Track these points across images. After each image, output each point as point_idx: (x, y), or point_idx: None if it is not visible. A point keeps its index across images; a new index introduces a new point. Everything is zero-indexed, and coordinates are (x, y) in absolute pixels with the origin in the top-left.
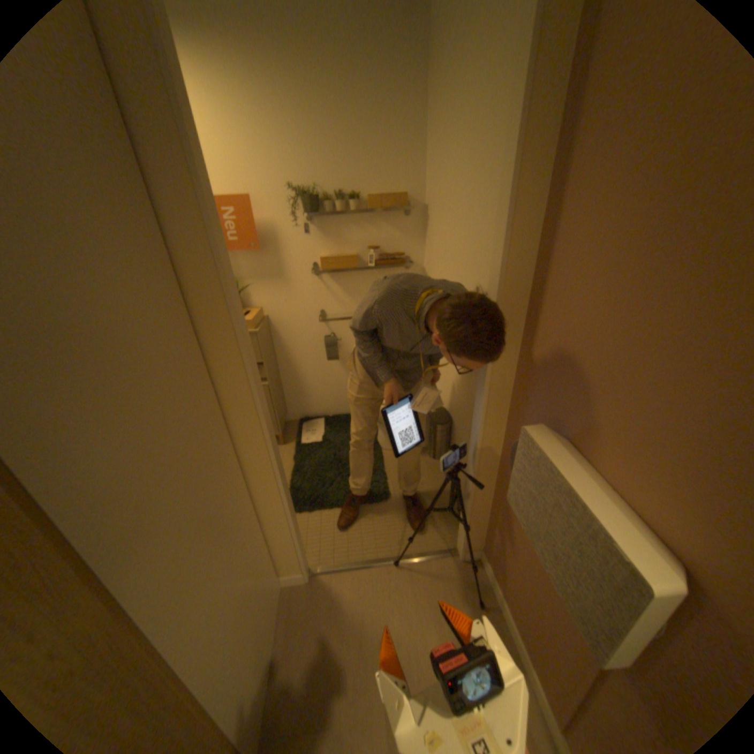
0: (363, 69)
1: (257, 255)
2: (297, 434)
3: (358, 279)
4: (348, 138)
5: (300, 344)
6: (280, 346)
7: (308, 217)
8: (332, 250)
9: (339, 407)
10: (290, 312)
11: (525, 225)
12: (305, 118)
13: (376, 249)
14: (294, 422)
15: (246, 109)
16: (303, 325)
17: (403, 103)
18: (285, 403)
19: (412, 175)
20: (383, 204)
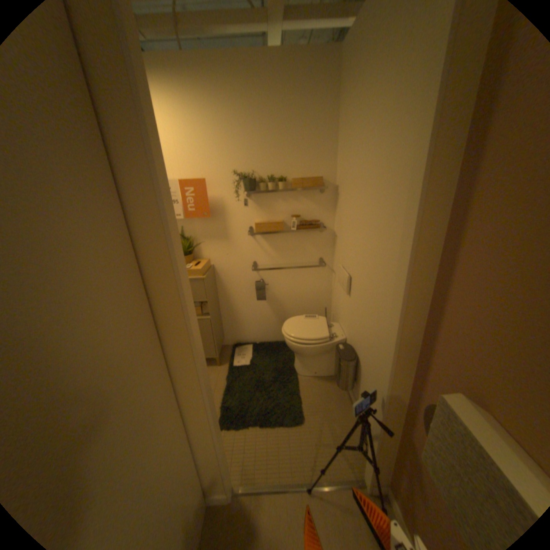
0: (292, 92)
1: (209, 221)
2: (231, 358)
3: (283, 239)
4: (279, 139)
5: (236, 287)
6: (221, 288)
7: (247, 194)
8: (264, 217)
9: (265, 336)
10: (231, 263)
11: (434, 204)
12: (248, 126)
13: (297, 217)
14: (229, 347)
15: (207, 120)
16: (239, 272)
17: (321, 114)
18: (223, 331)
19: (326, 164)
20: (304, 185)
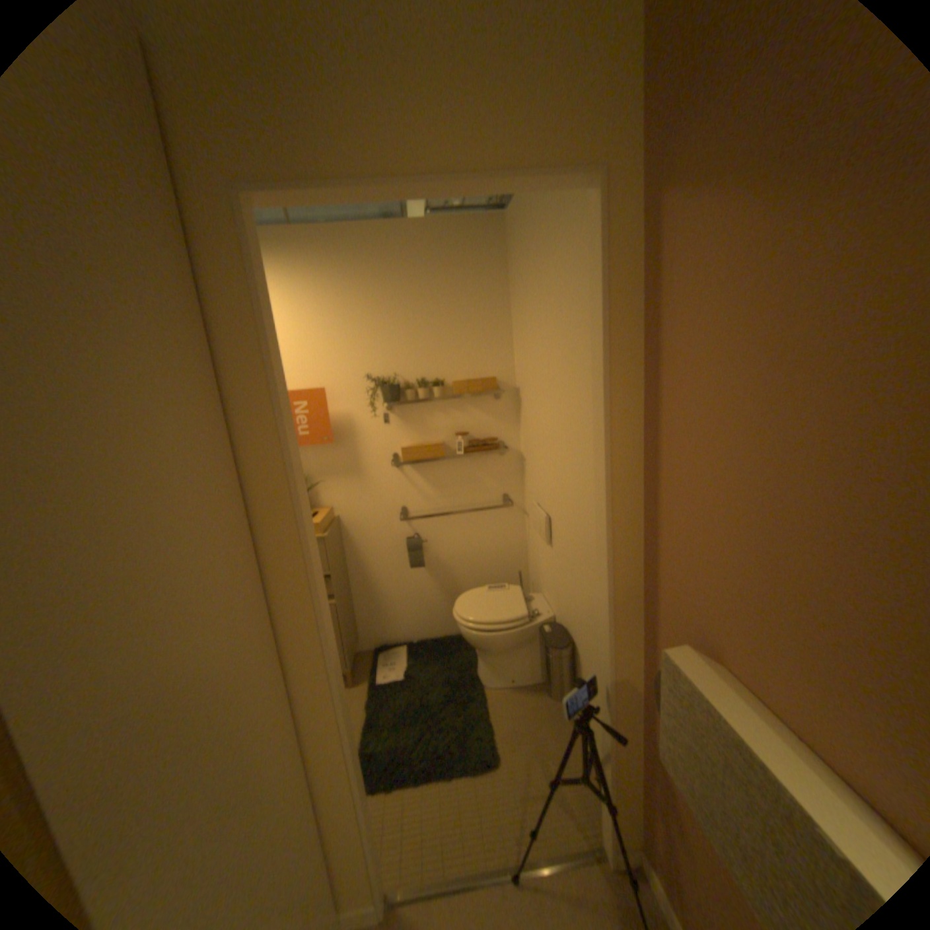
0: (444, 272)
1: (331, 449)
2: (371, 672)
3: (446, 469)
4: (431, 331)
5: (377, 550)
6: (352, 553)
7: (389, 407)
8: (415, 440)
9: (426, 631)
10: (366, 512)
11: (625, 411)
12: (386, 316)
13: (465, 437)
14: (367, 655)
15: (328, 311)
16: (381, 526)
17: (486, 298)
18: (357, 628)
19: (500, 361)
20: (471, 391)
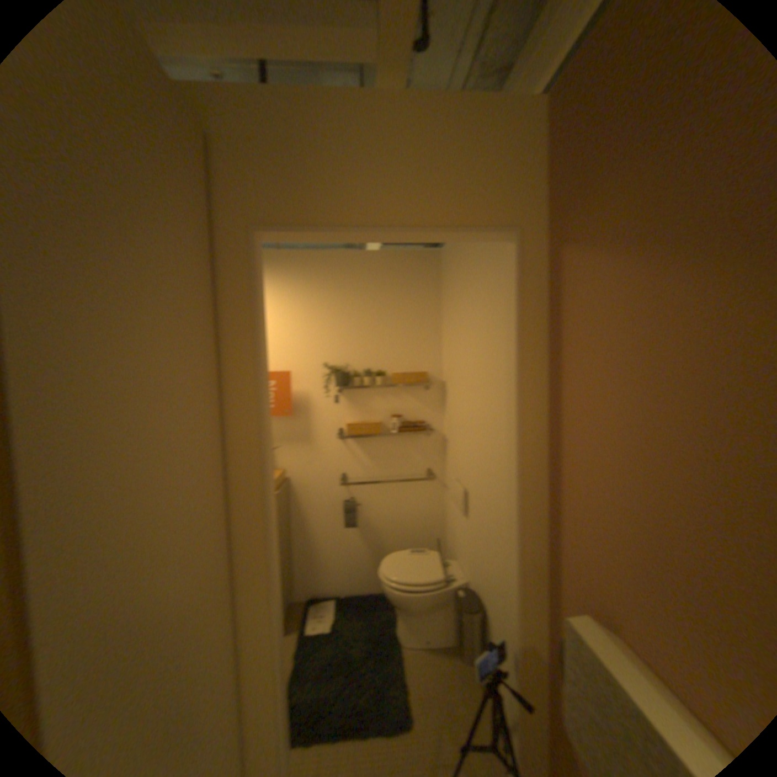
0: (390, 289)
1: (287, 420)
2: (299, 623)
3: (380, 444)
4: (376, 332)
5: (315, 509)
6: (294, 510)
7: (338, 390)
8: (356, 417)
9: (351, 587)
10: (310, 475)
11: (532, 406)
12: (343, 319)
13: (397, 418)
14: (297, 606)
15: (297, 312)
16: (321, 488)
17: (421, 310)
18: (290, 579)
19: (429, 359)
20: (405, 381)
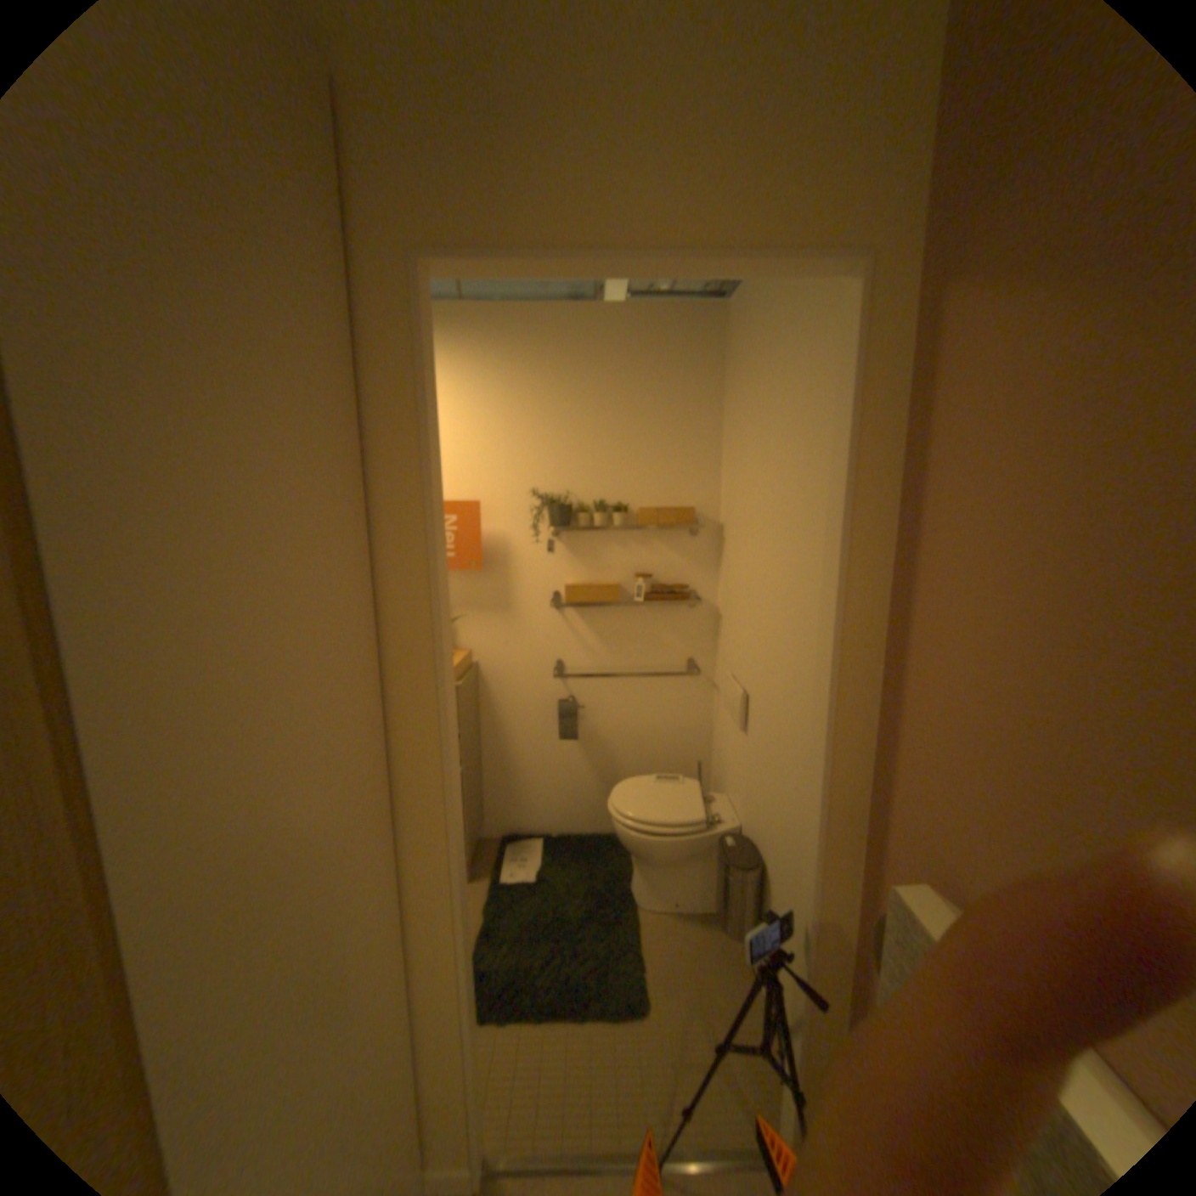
0: (644, 370)
1: (479, 577)
2: (496, 866)
3: (619, 618)
4: (619, 442)
5: (521, 710)
6: (490, 711)
7: (556, 532)
8: (584, 576)
9: (571, 823)
10: (513, 660)
11: (869, 564)
12: (566, 419)
13: (648, 579)
14: (493, 843)
15: (495, 407)
16: (529, 680)
17: (694, 406)
18: (484, 806)
19: (703, 487)
20: (662, 521)
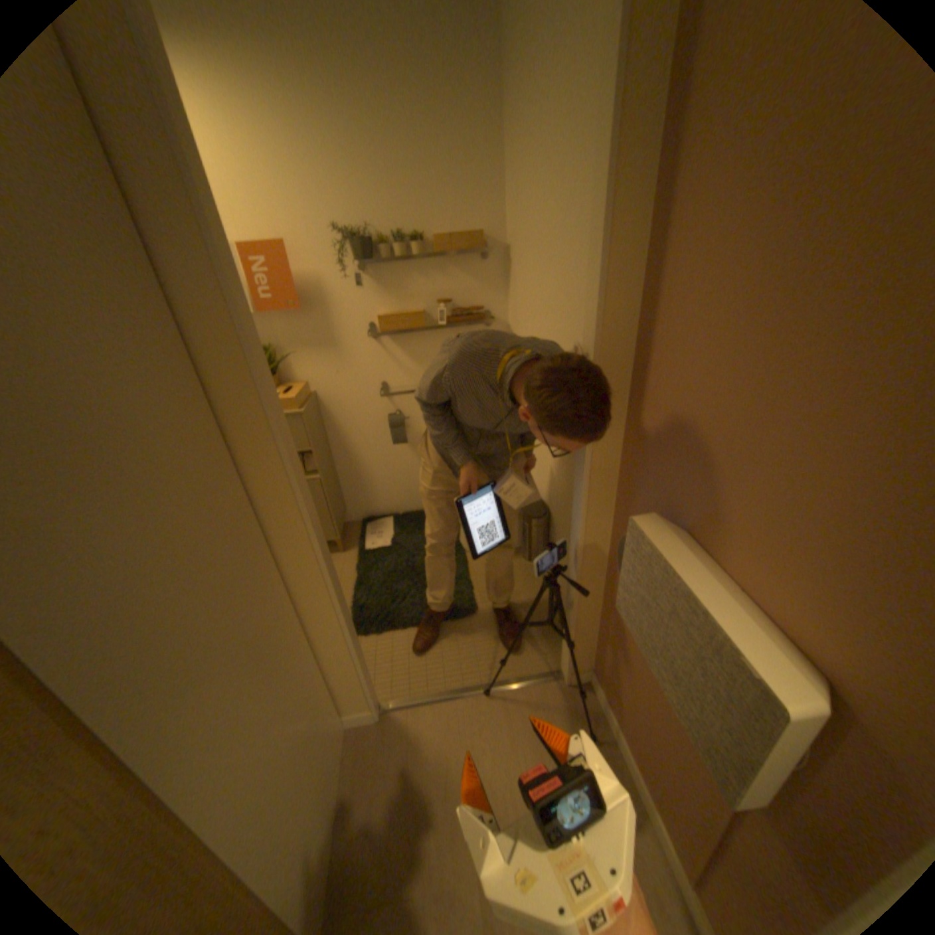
0: (420, 75)
1: (298, 315)
2: (360, 538)
3: (427, 341)
4: (405, 164)
5: (358, 426)
6: (333, 429)
7: (360, 265)
8: (392, 306)
9: (411, 503)
10: (344, 386)
11: (625, 265)
12: (350, 140)
13: (447, 303)
14: (355, 524)
15: (275, 130)
16: (360, 401)
17: (473, 118)
18: (343, 500)
19: (488, 209)
20: (454, 246)
